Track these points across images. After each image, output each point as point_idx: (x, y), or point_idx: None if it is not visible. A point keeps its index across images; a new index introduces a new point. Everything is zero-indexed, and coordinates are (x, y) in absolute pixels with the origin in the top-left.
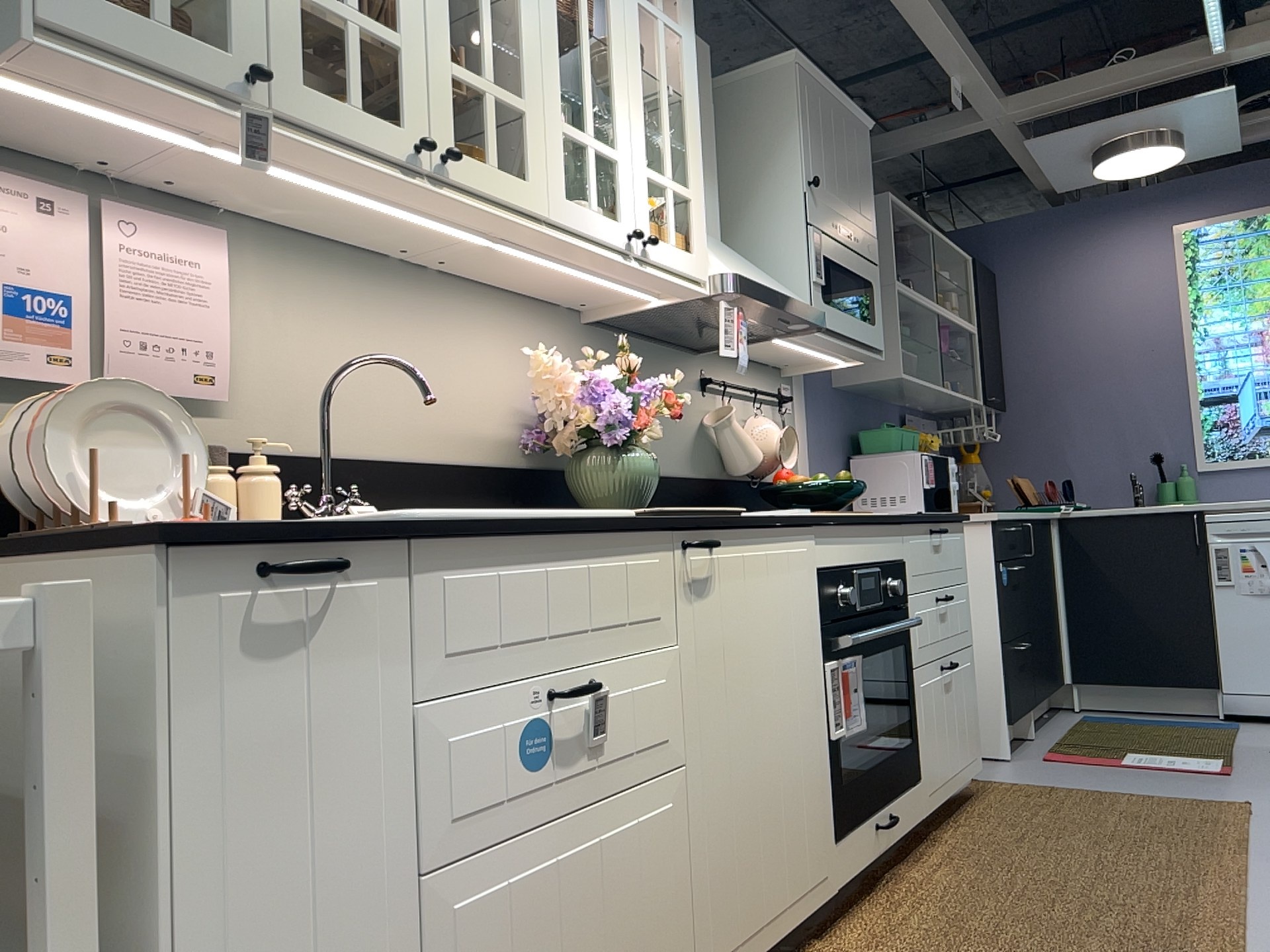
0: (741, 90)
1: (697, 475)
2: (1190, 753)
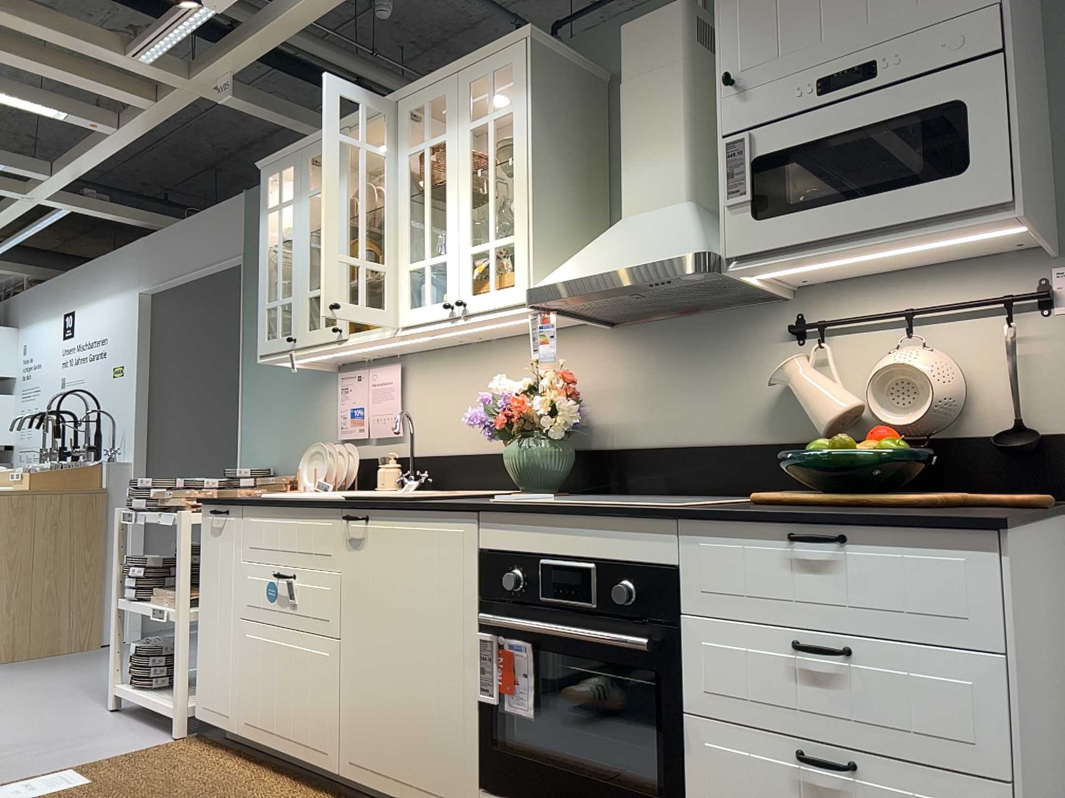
0: None
1: (770, 441)
2: None
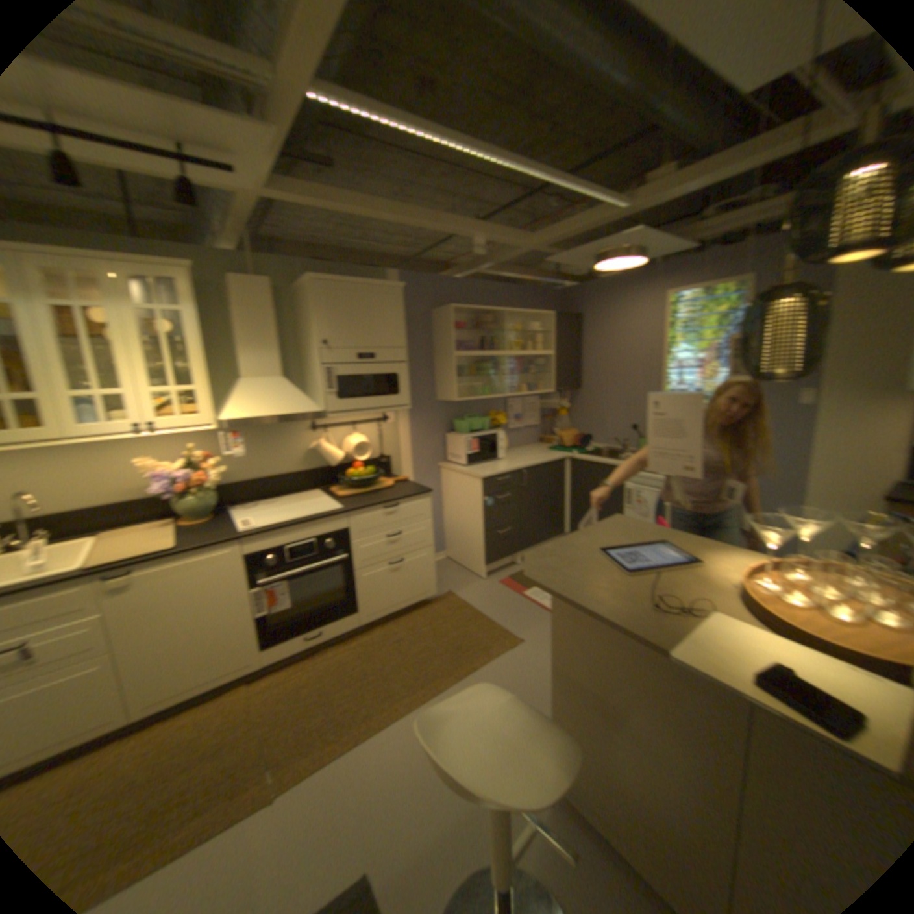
0: (299, 289)
1: (303, 469)
2: None
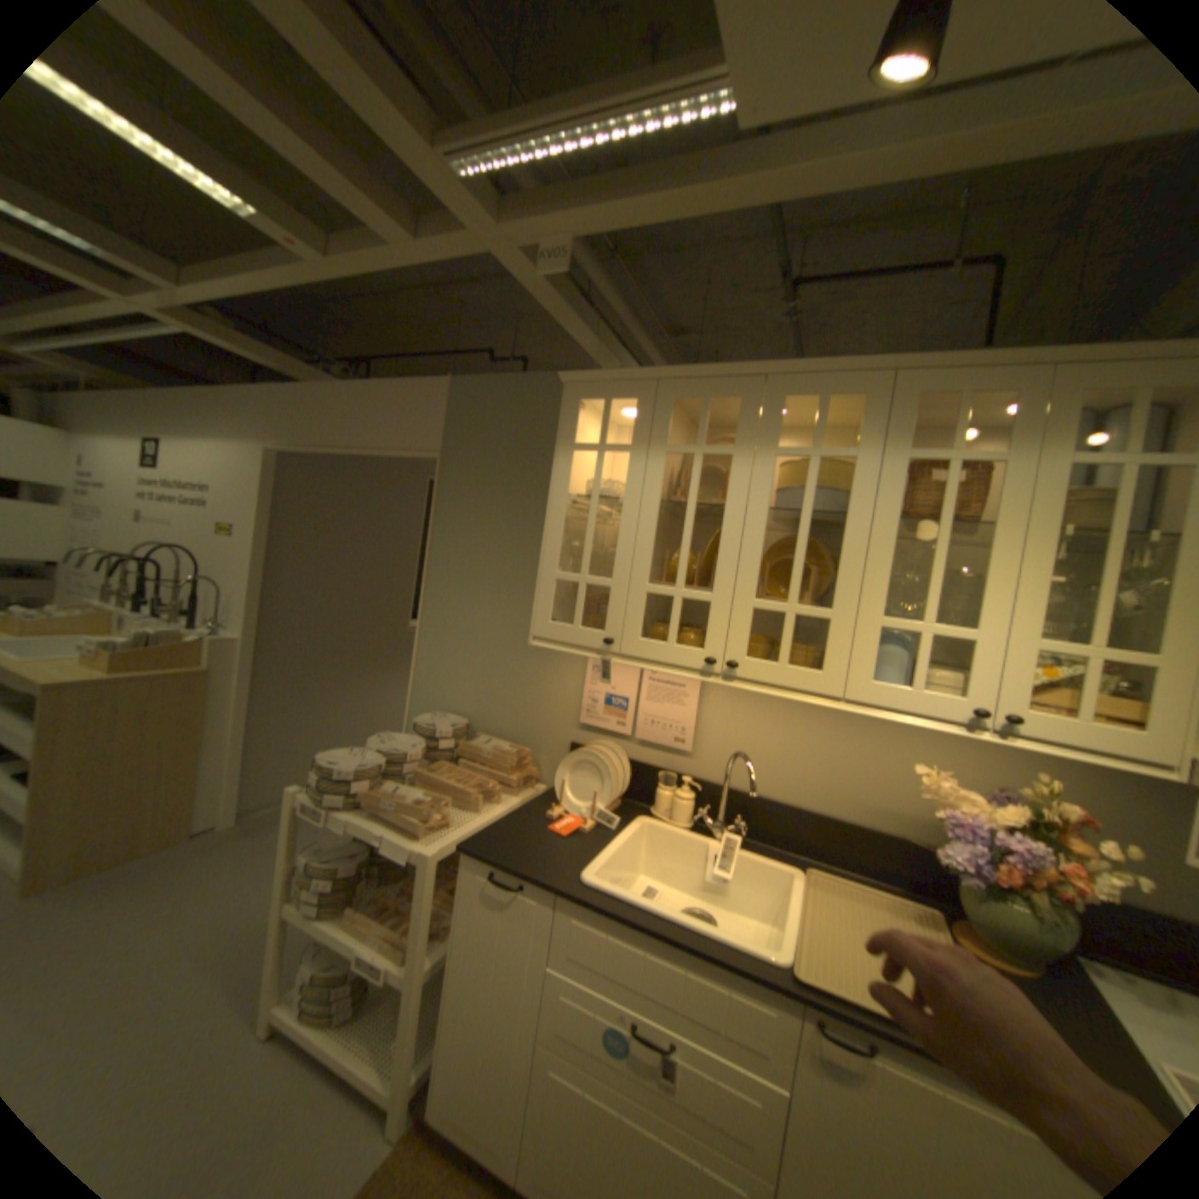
0: None
1: None
2: None
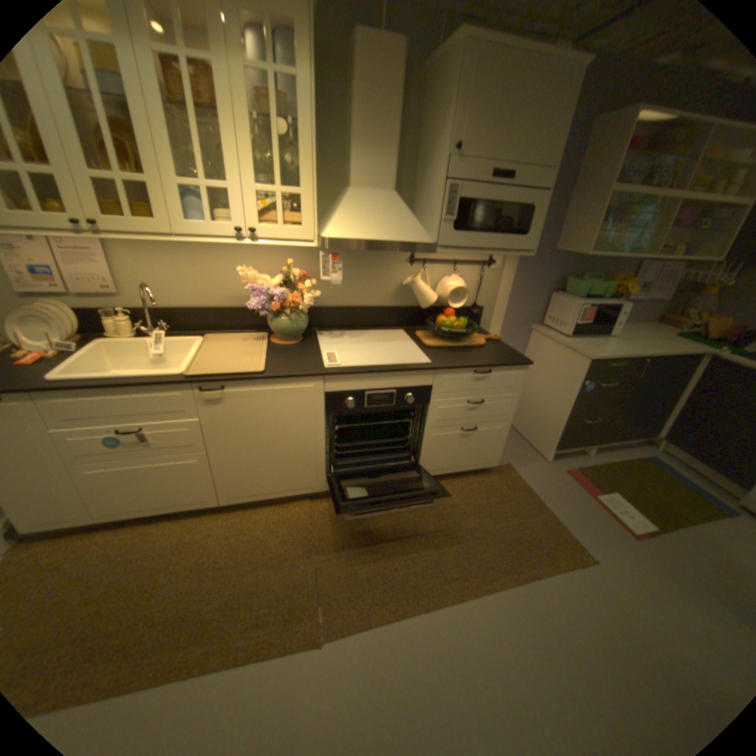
0: (444, 61)
1: (394, 306)
2: (650, 516)
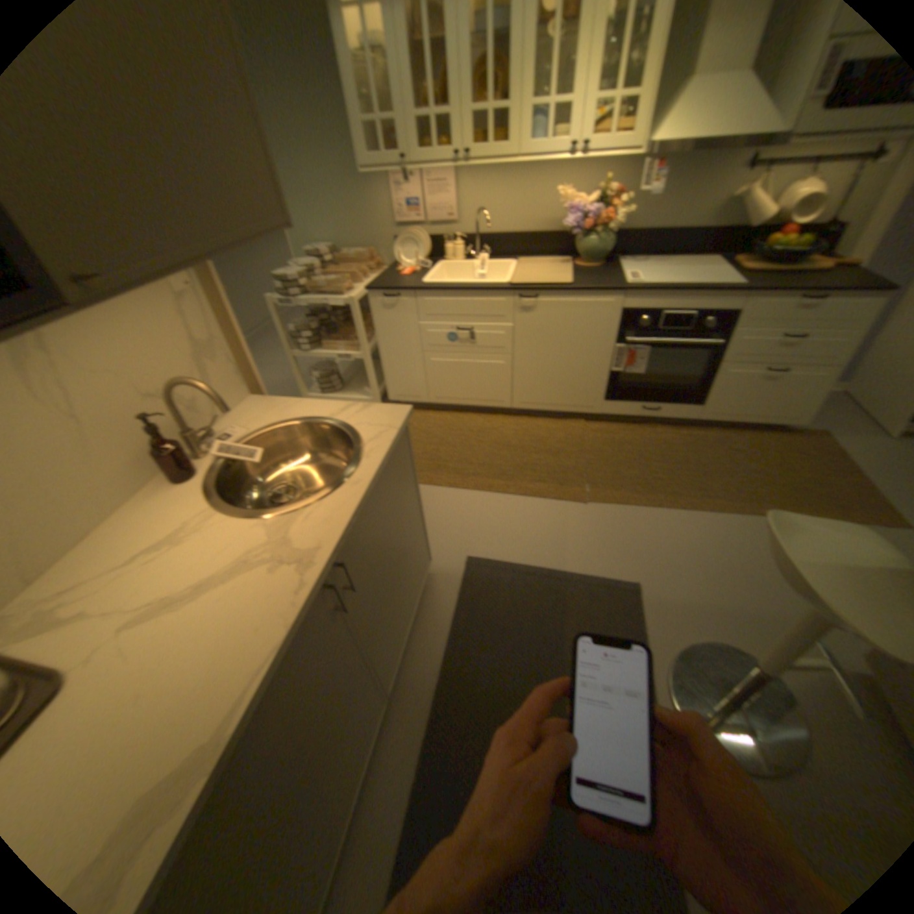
0: None
1: (715, 226)
2: None
